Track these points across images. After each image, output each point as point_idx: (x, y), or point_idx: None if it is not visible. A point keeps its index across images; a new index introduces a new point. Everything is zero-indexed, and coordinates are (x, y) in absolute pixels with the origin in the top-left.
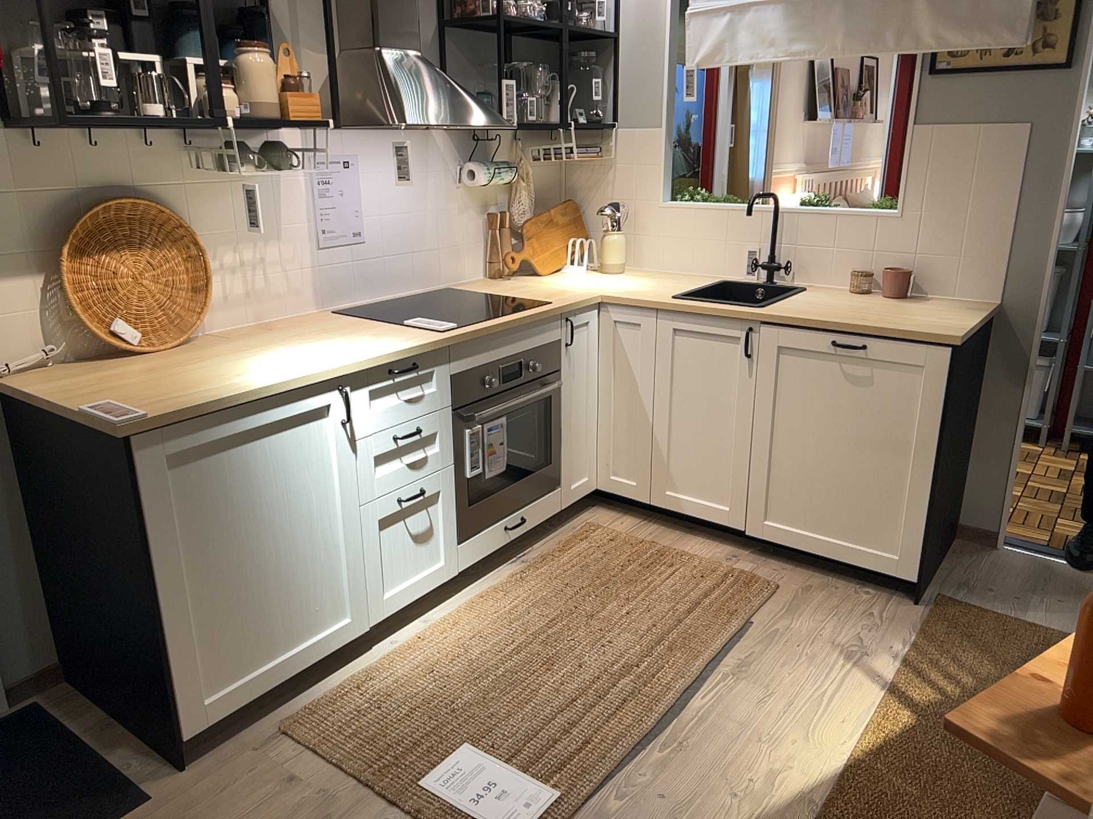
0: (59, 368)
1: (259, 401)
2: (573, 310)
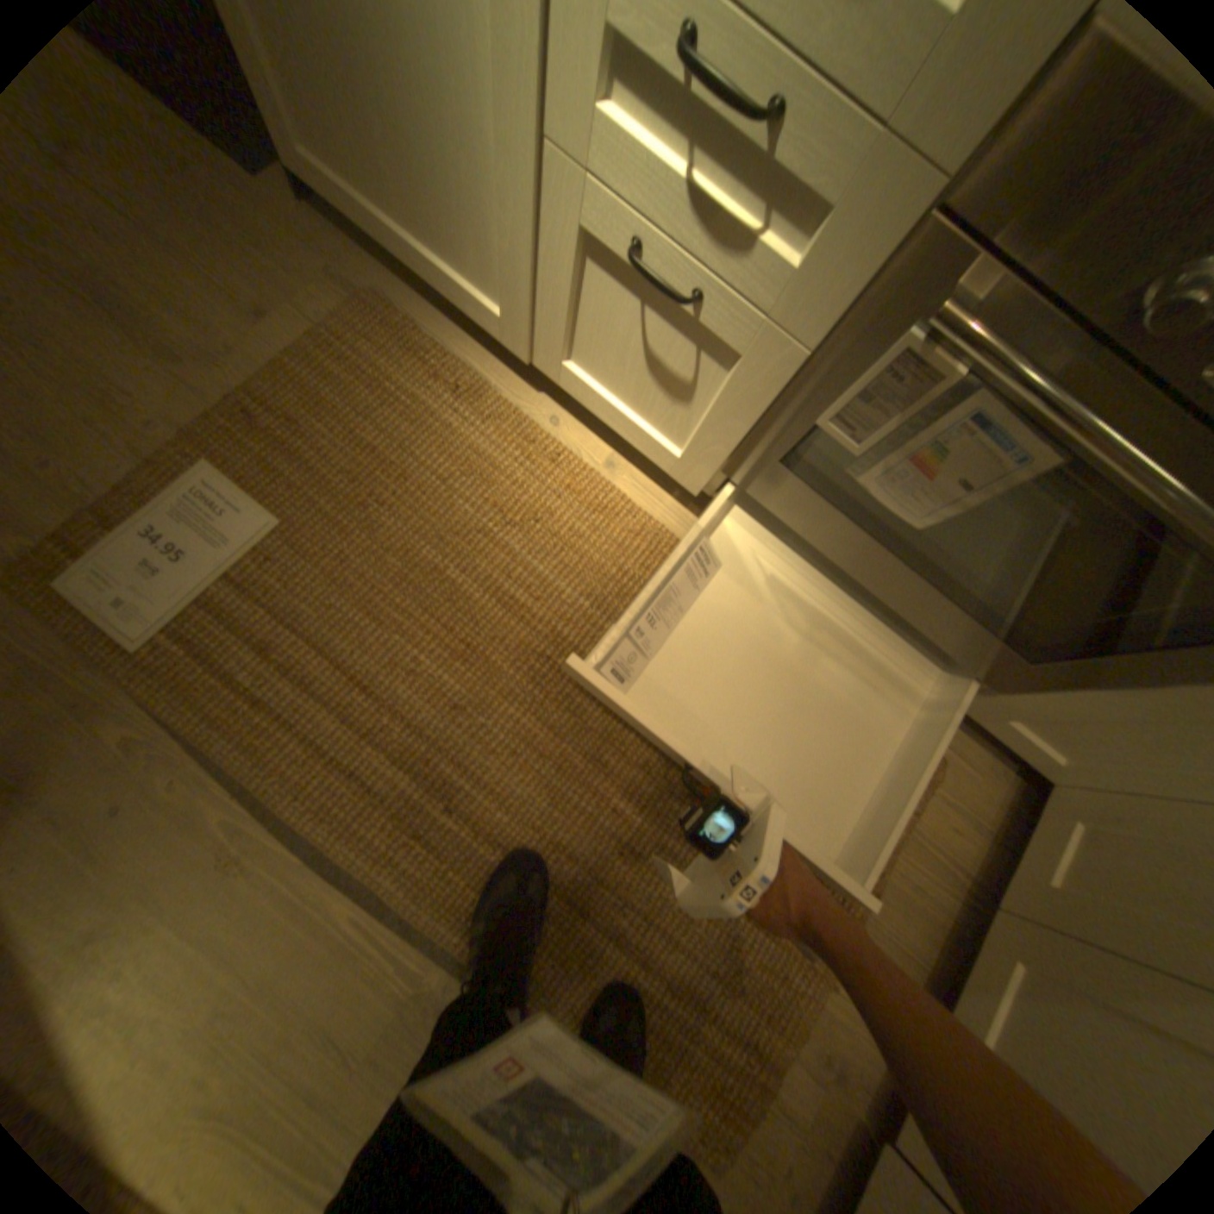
0: None
1: None
2: None
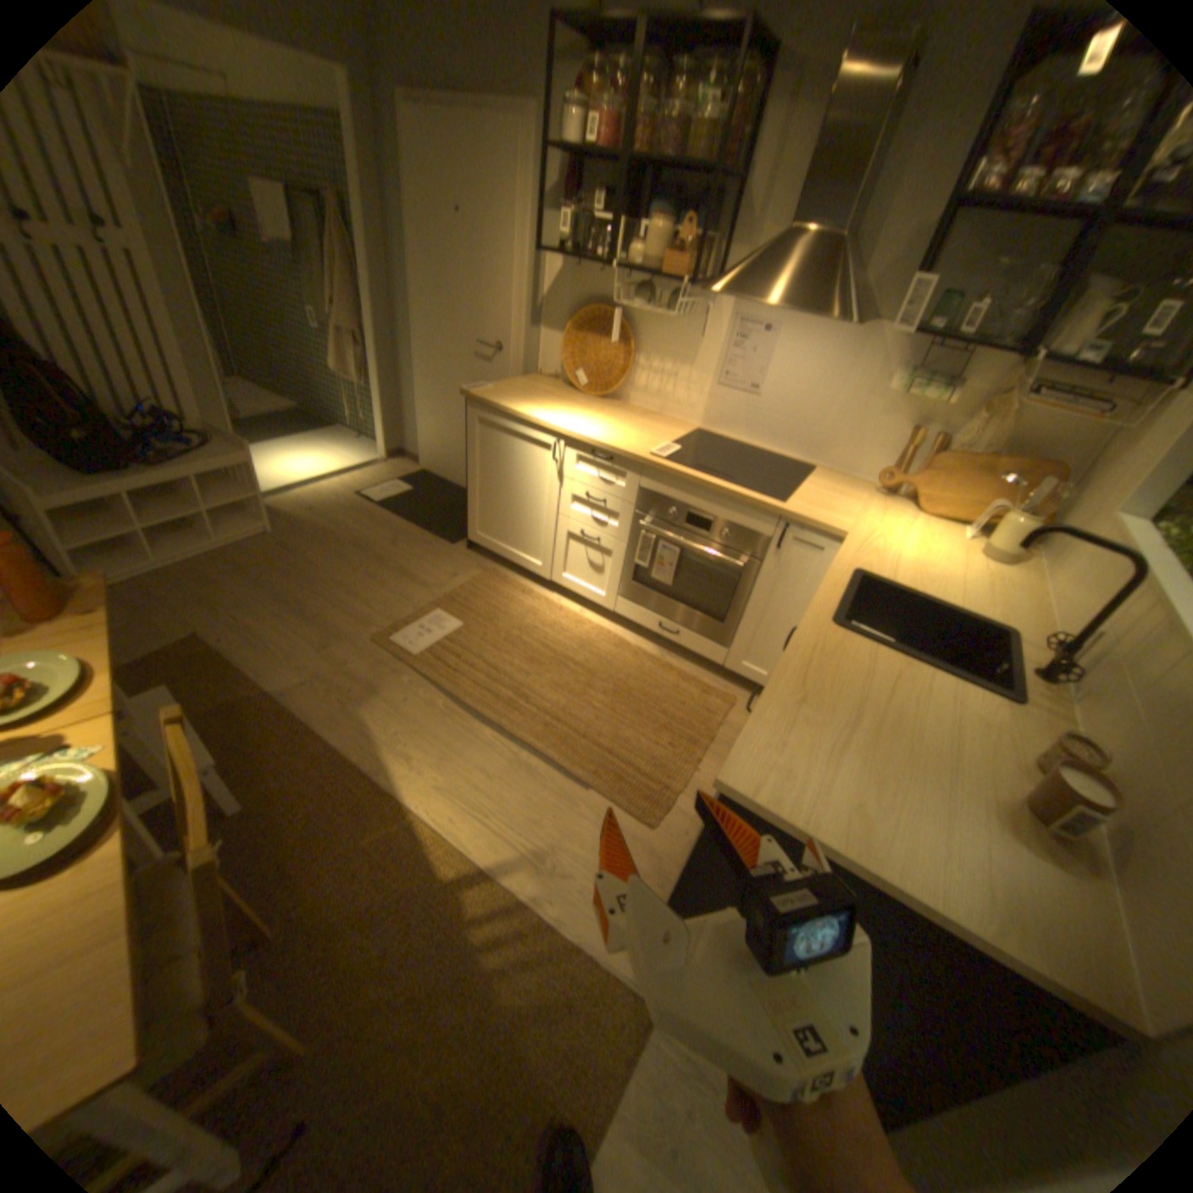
0: (553, 382)
1: (515, 418)
2: (796, 523)
